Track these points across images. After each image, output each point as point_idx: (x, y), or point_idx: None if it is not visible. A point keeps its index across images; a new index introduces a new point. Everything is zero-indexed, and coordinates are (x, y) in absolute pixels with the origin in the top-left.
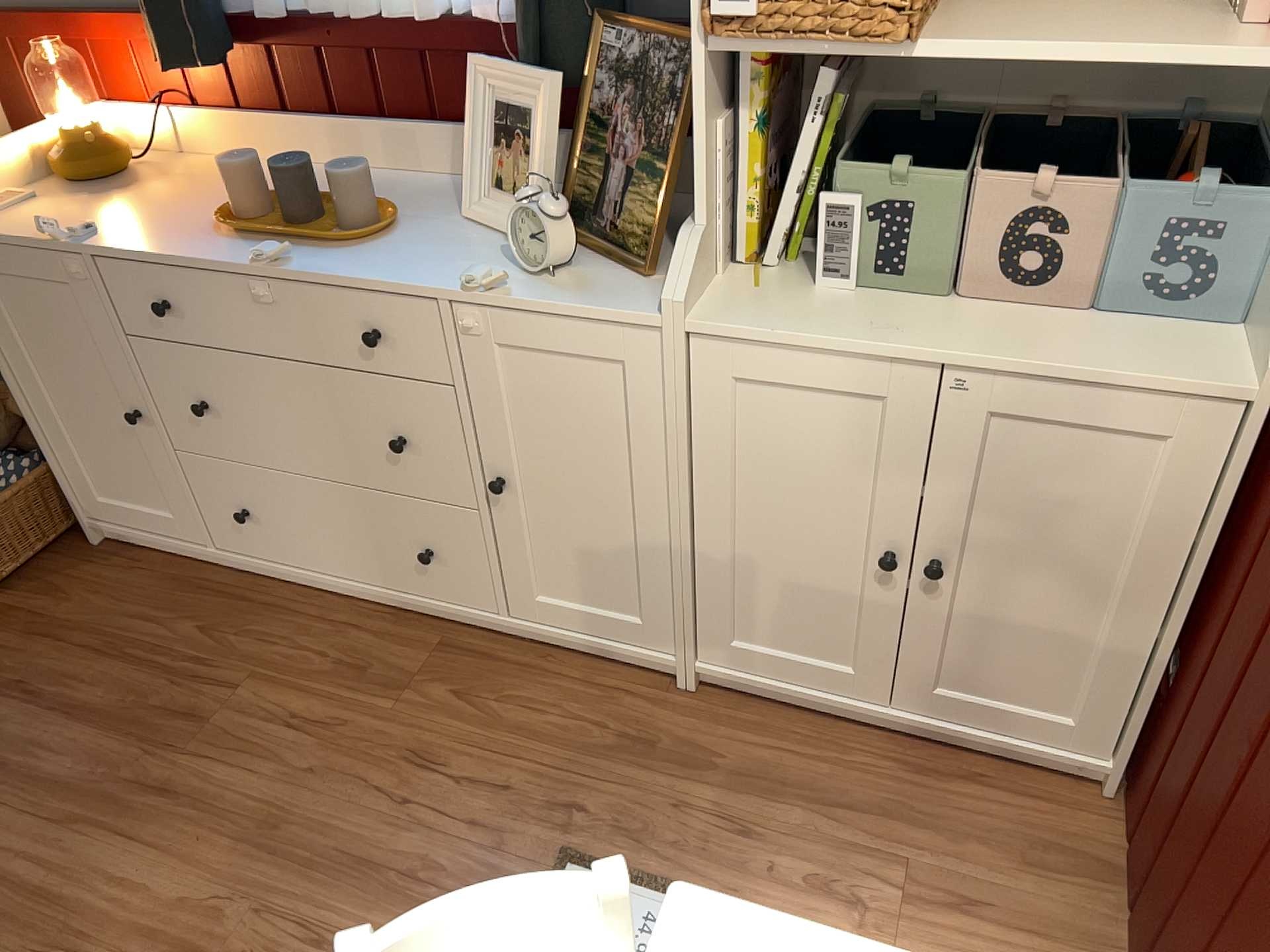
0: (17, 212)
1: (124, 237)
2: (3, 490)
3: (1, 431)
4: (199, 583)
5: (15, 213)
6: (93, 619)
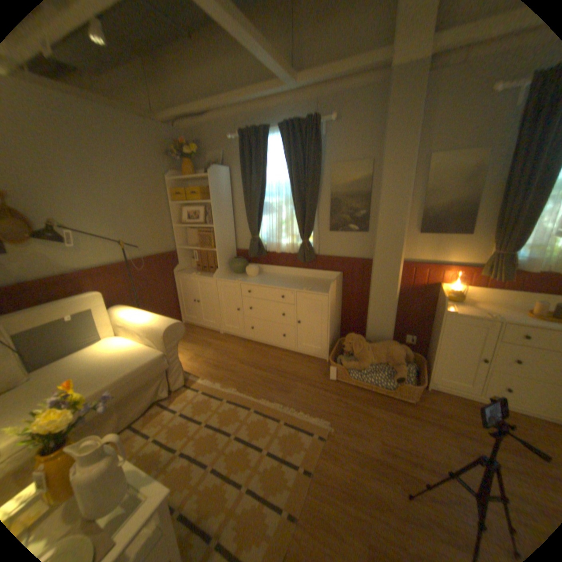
0: (455, 307)
1: (504, 317)
2: (412, 373)
3: (405, 357)
4: (474, 407)
5: (453, 307)
6: (455, 415)
